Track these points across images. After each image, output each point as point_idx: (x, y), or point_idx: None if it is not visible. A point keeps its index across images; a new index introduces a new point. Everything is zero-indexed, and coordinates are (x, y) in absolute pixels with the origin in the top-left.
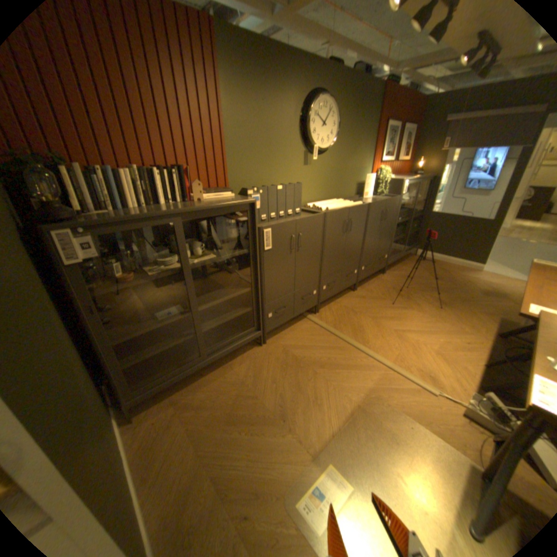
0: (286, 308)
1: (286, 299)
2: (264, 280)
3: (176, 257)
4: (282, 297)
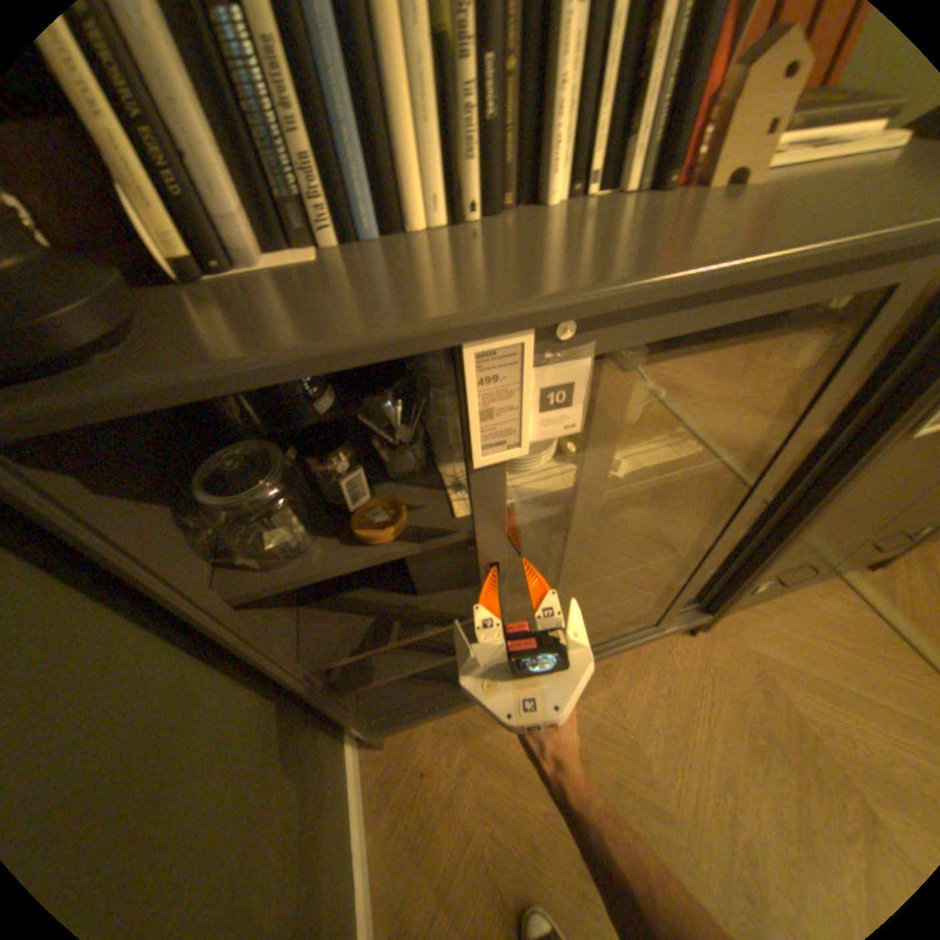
0: (817, 571)
1: (834, 555)
2: (821, 521)
3: None
4: (830, 551)
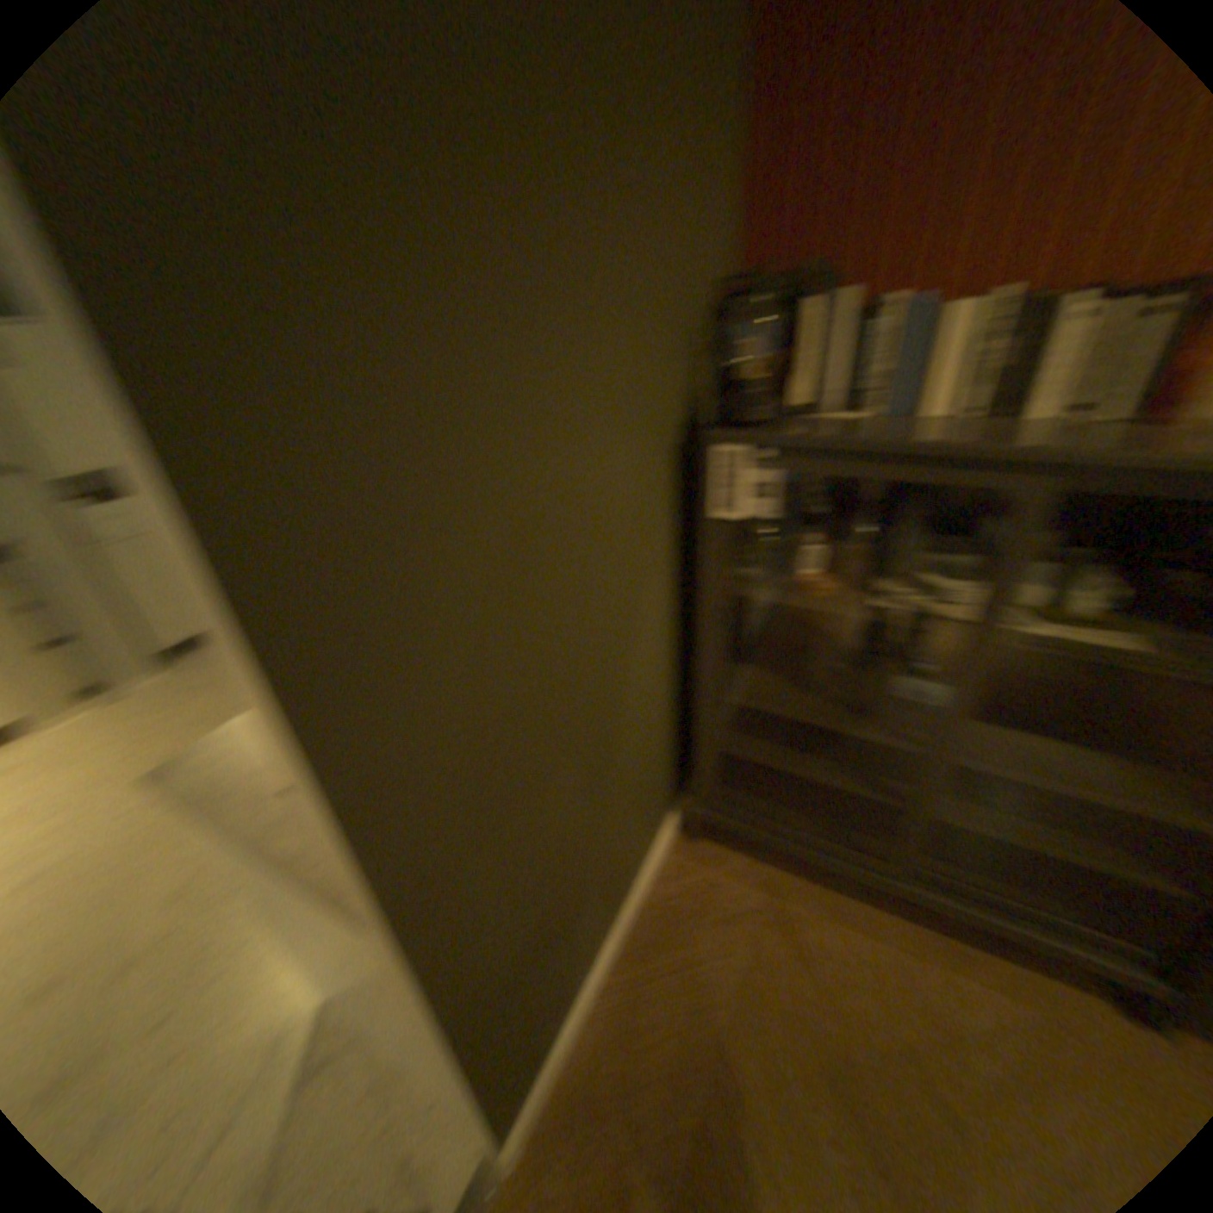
0: None
1: None
2: None
3: (986, 589)
4: None
